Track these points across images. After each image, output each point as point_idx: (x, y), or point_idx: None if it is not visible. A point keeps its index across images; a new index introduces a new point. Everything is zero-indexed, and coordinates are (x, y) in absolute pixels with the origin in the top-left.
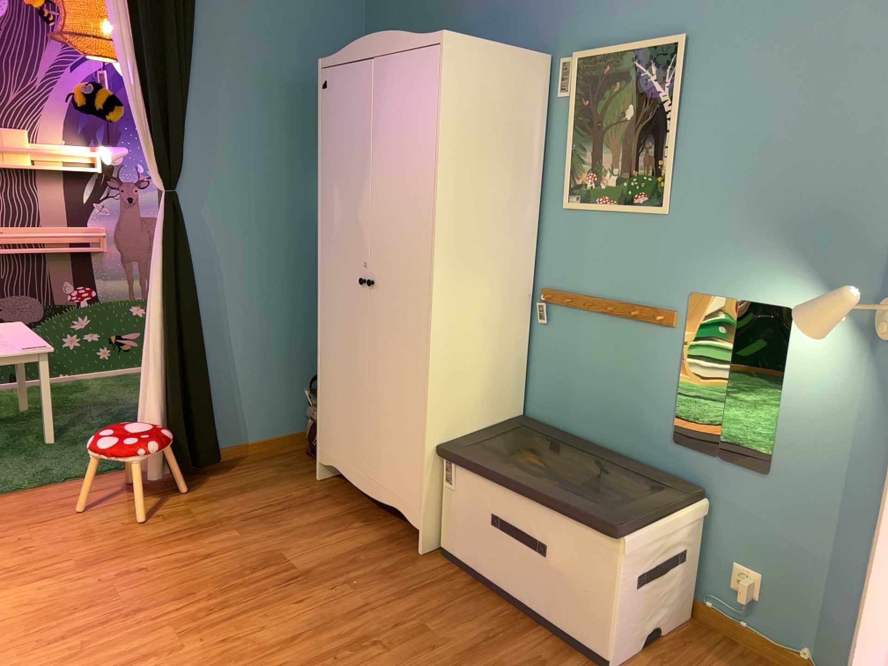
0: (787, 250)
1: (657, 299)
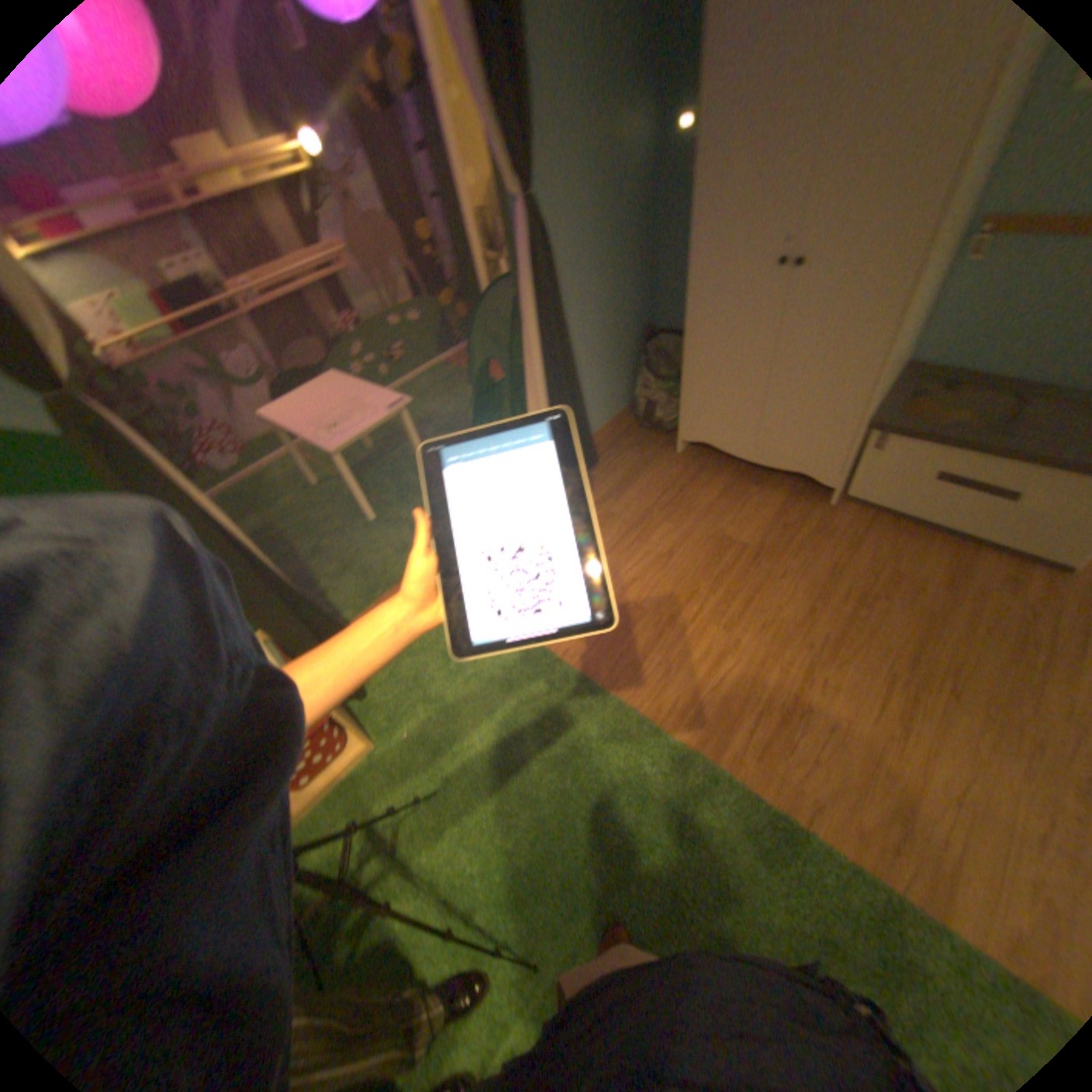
0: None
1: None
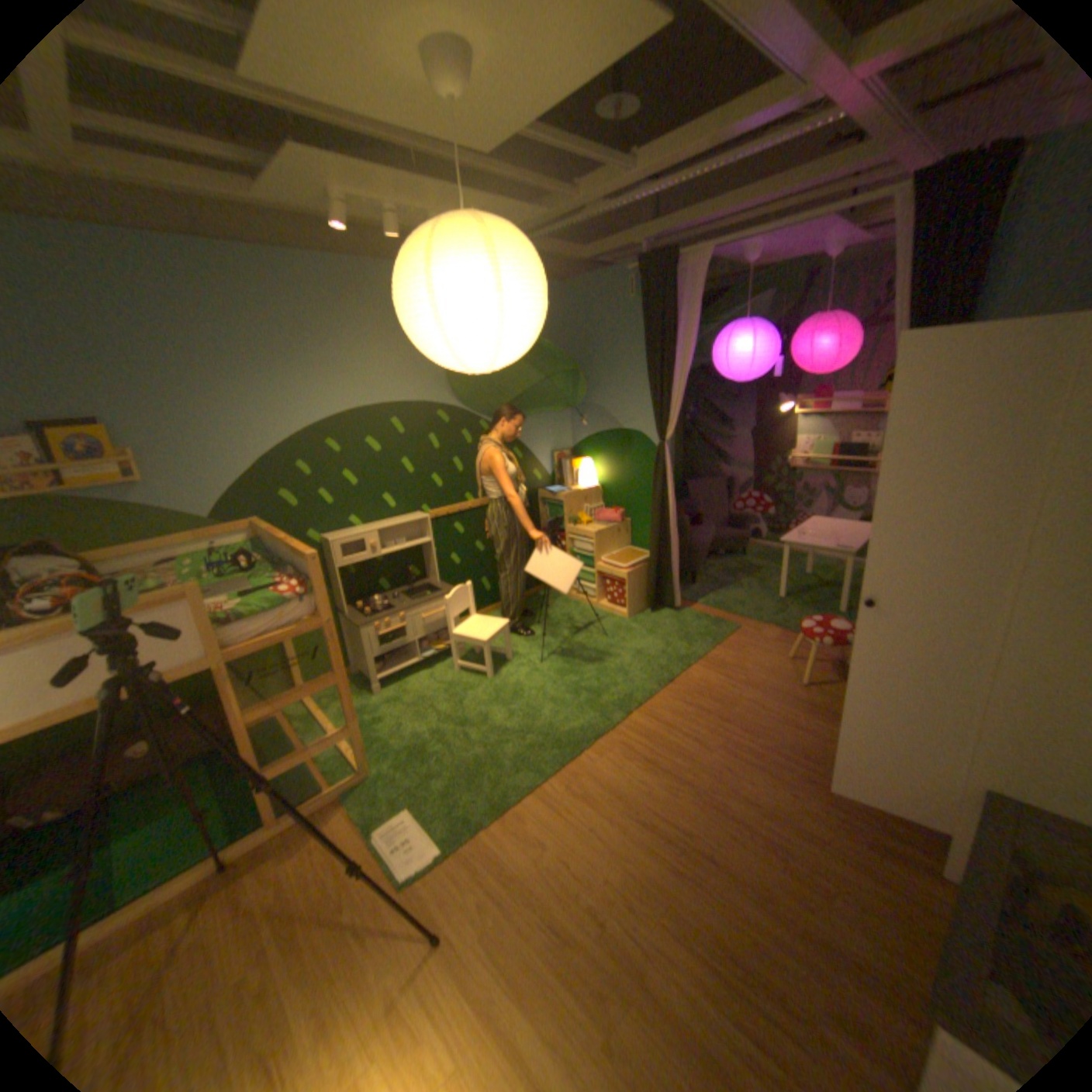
0: None
1: None
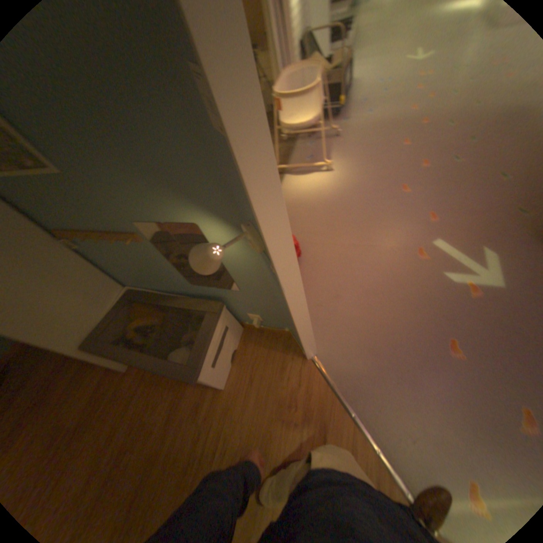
0: (160, 185)
1: (116, 227)
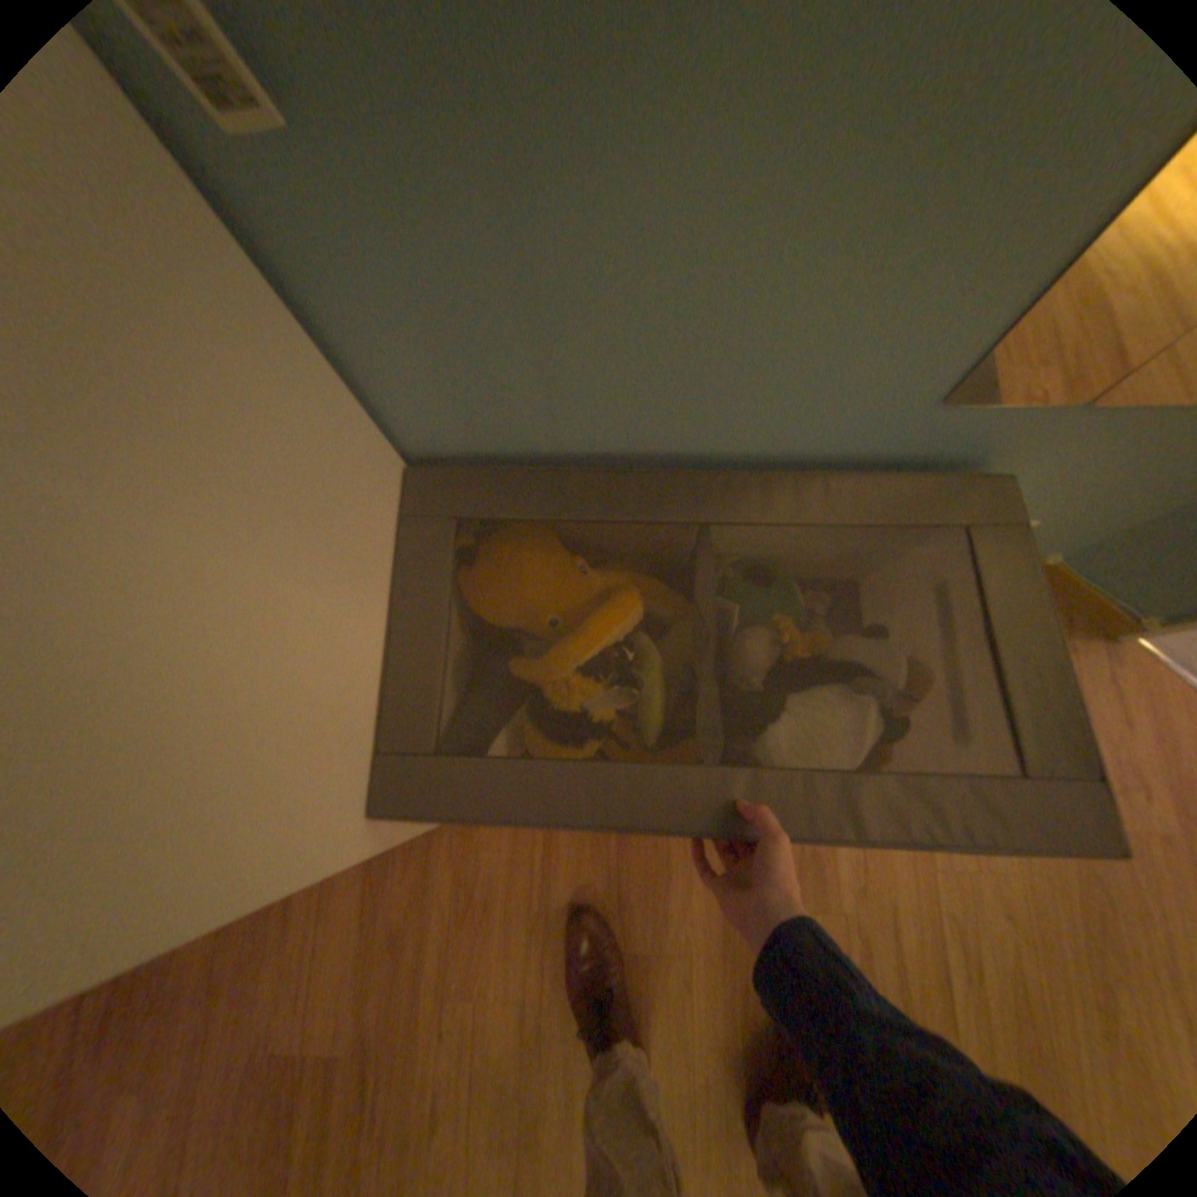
0: None
1: None
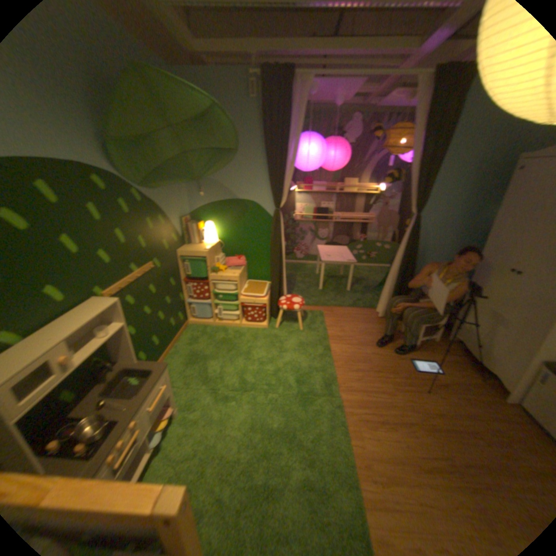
0: None
1: None
